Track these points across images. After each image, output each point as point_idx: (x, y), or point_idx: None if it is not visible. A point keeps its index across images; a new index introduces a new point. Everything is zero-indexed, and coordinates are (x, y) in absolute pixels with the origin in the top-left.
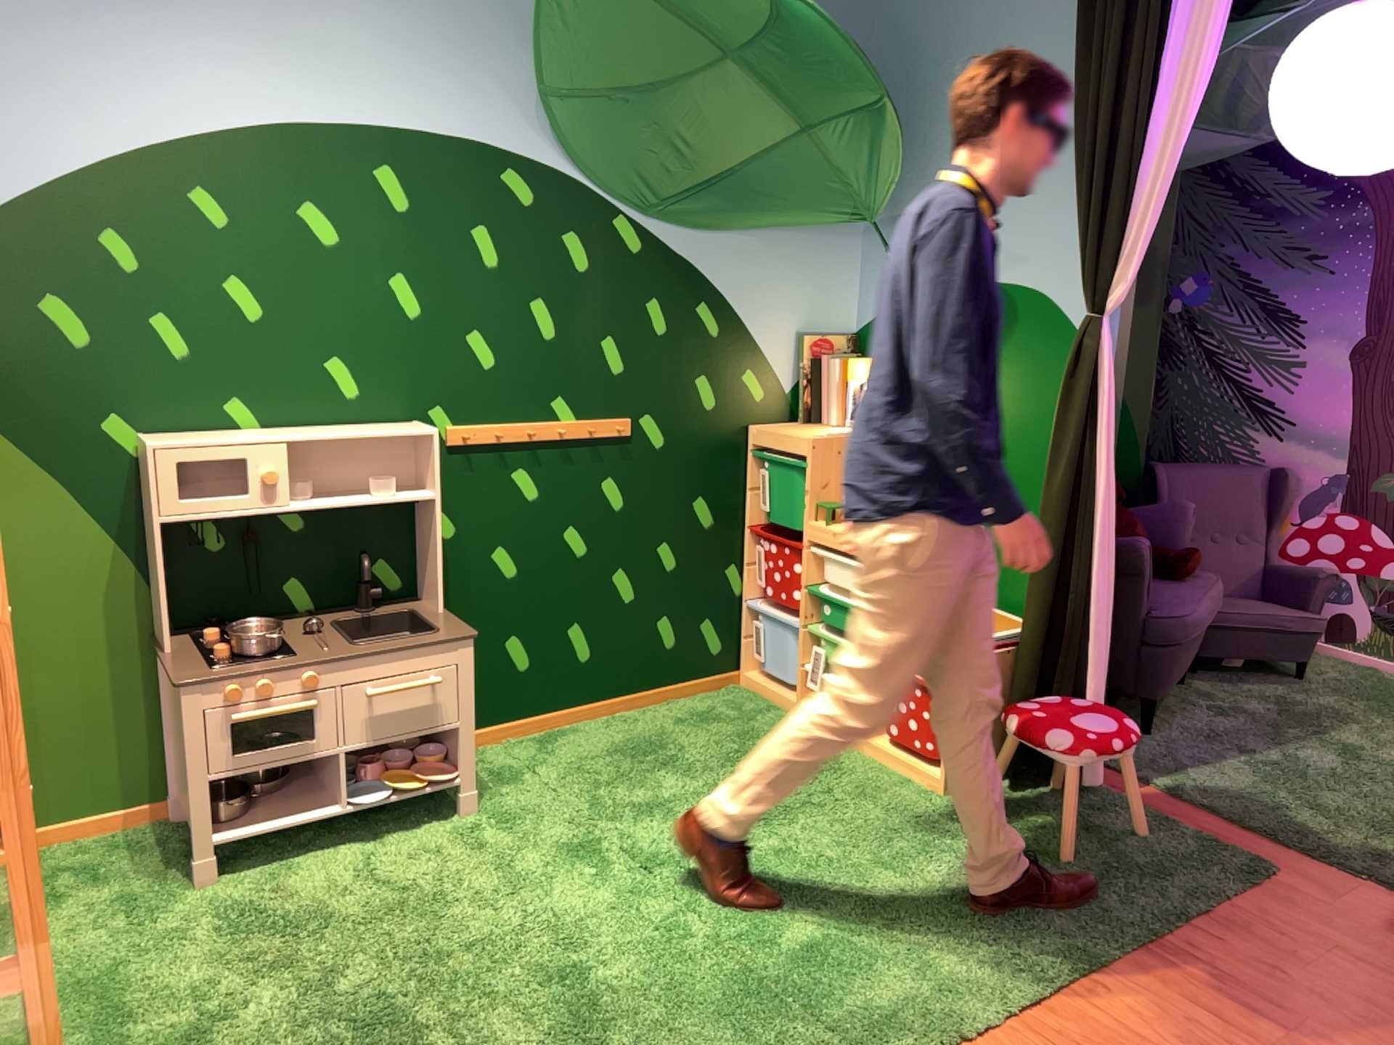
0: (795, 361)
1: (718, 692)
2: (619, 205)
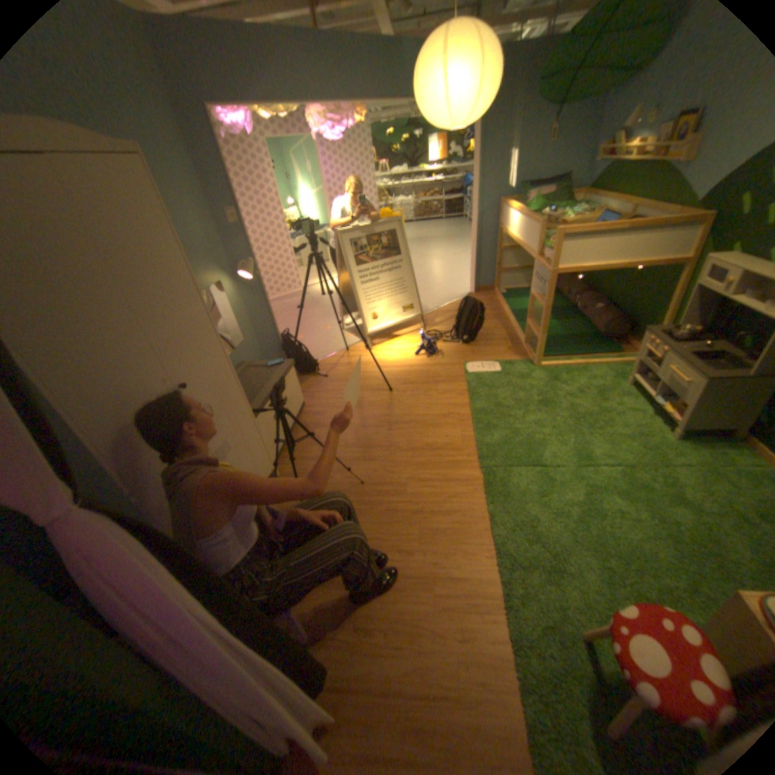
0: None
1: None
2: None
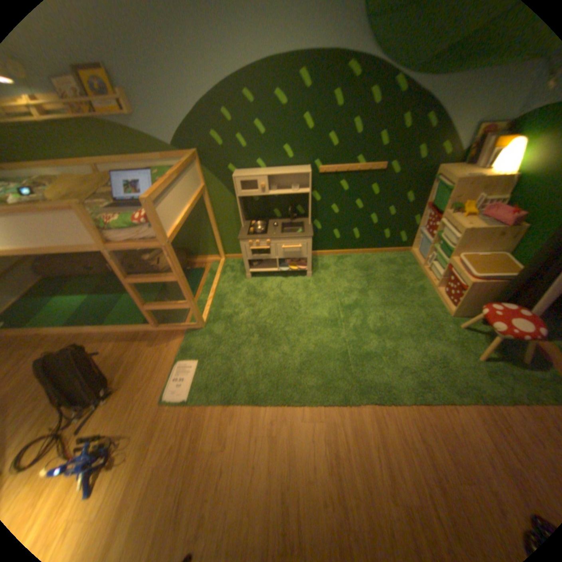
0: (472, 136)
1: (400, 252)
2: (400, 70)
